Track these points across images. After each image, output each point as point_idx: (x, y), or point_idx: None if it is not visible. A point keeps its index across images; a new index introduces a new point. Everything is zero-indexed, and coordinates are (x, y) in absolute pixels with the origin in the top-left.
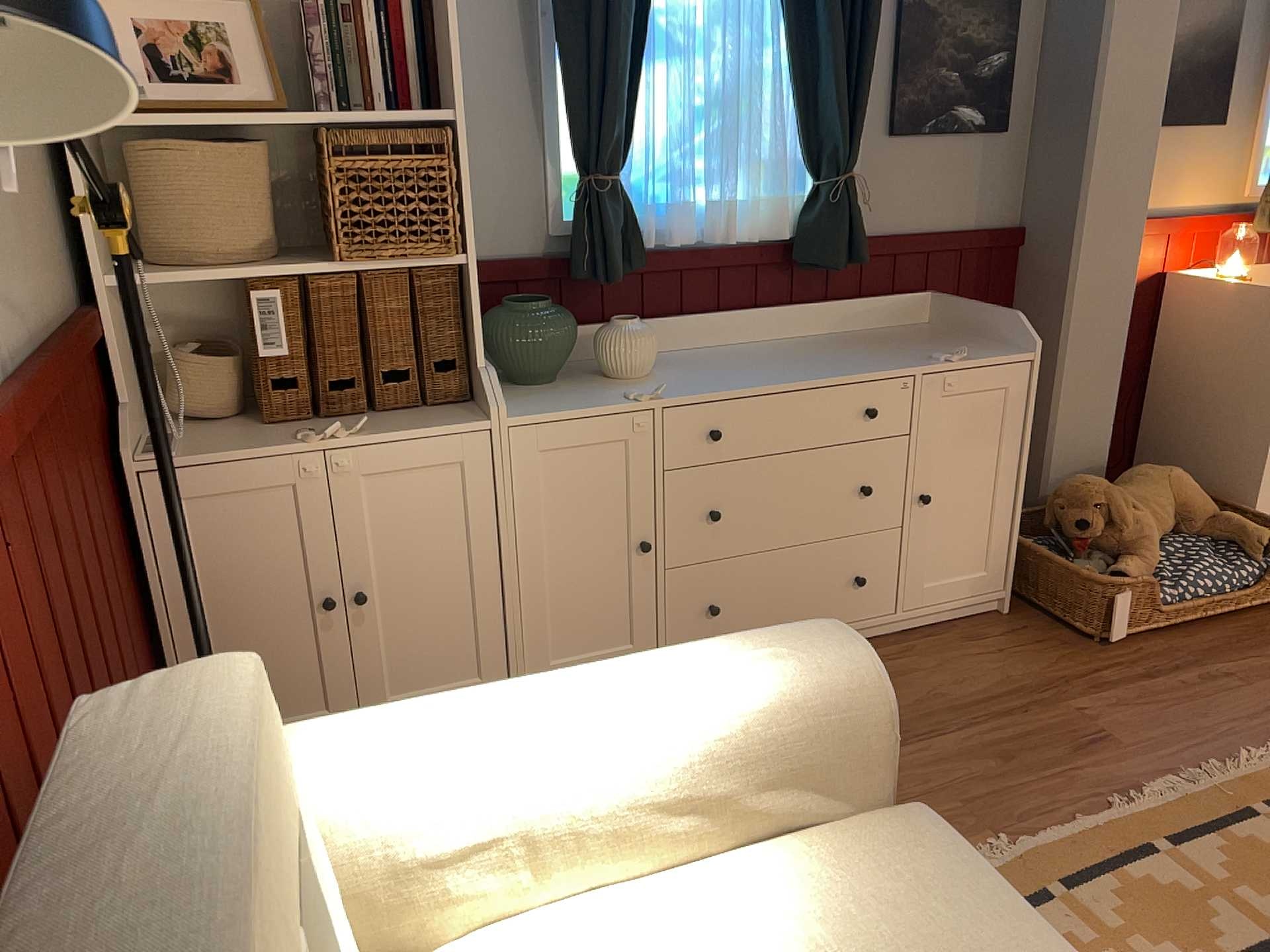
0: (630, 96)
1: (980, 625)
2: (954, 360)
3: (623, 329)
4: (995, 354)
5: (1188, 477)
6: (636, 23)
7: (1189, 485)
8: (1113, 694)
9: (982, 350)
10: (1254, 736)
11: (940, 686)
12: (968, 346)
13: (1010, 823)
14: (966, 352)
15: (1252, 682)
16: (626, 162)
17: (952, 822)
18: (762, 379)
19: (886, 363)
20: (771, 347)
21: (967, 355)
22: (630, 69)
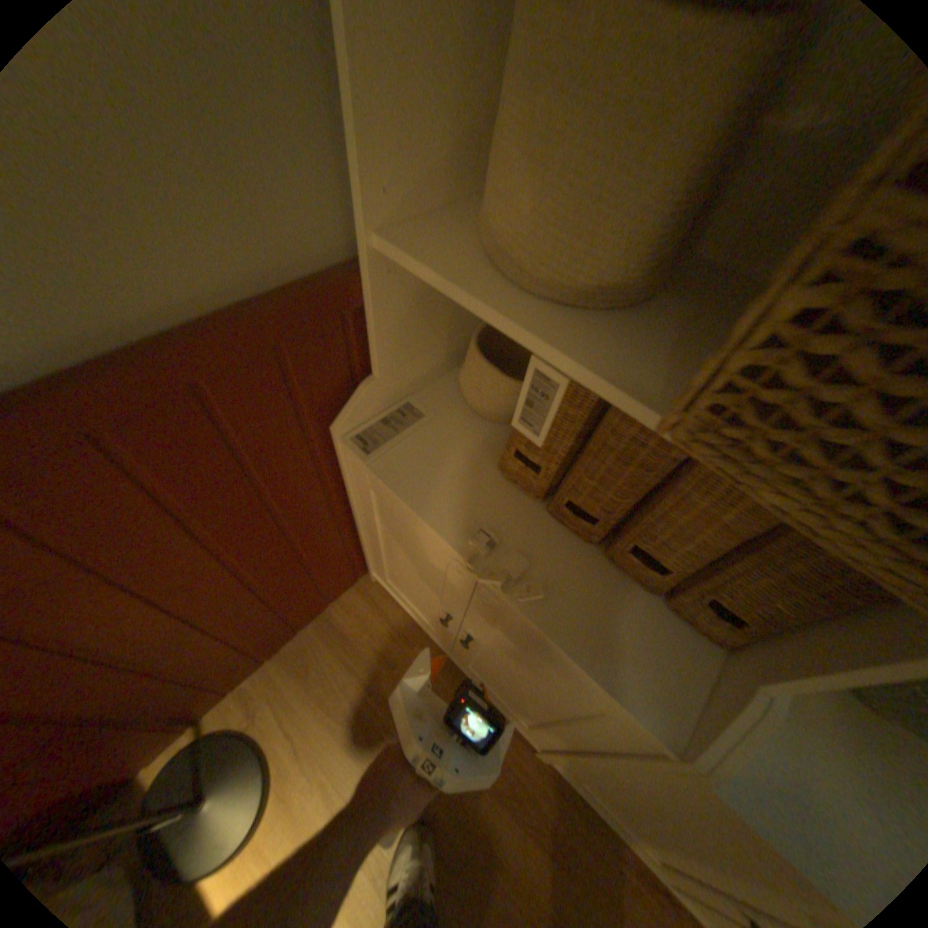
0: None
1: None
2: None
3: None
4: None
5: None
6: None
7: None
8: None
9: None
10: None
11: None
12: None
13: None
14: None
15: None
16: None
17: None
18: None
19: None
20: None
21: None
22: None
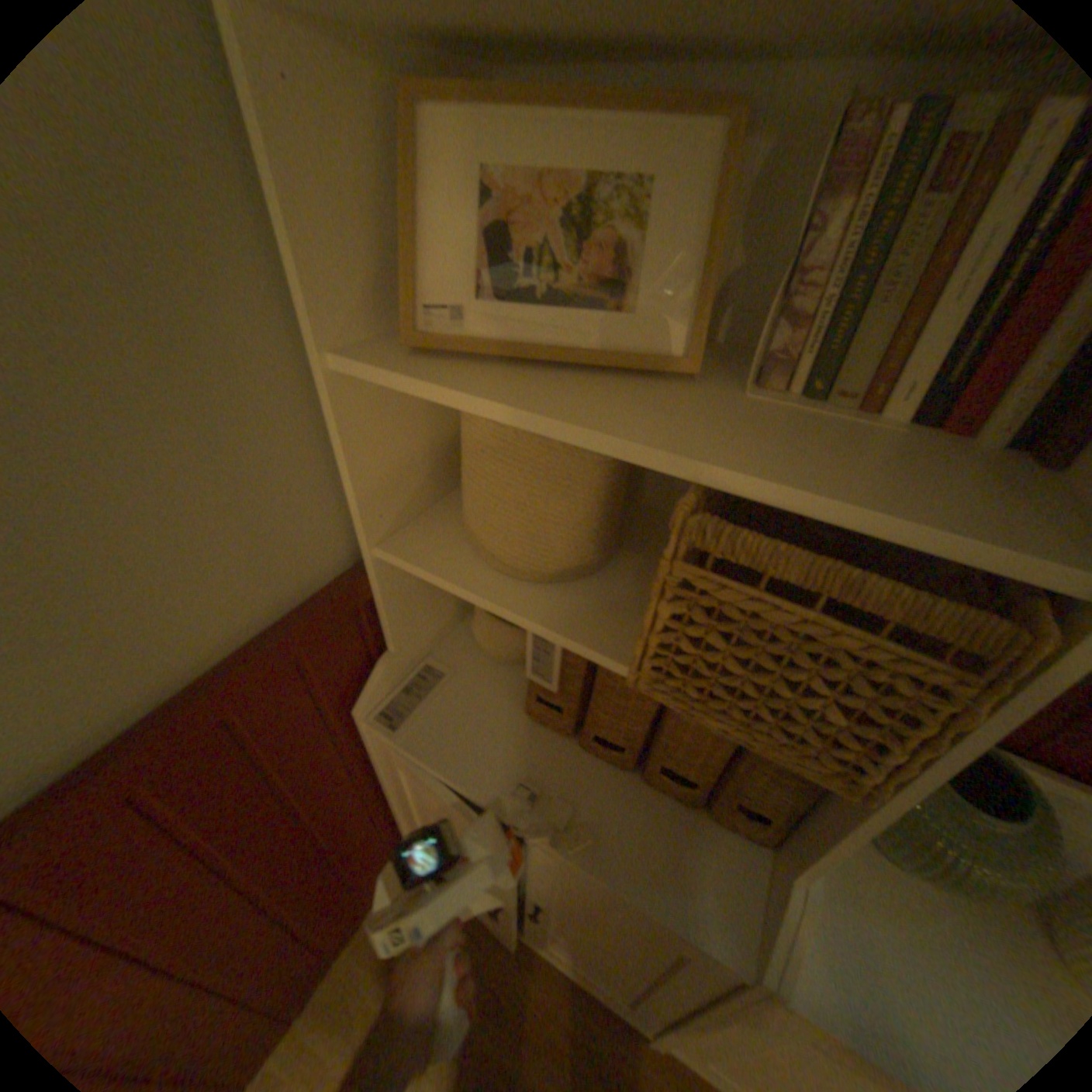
0: None
1: None
2: None
3: None
4: None
5: None
6: None
7: None
8: None
9: None
10: None
11: None
12: None
13: None
14: None
15: None
16: None
17: None
18: None
19: None
20: None
21: None
22: None
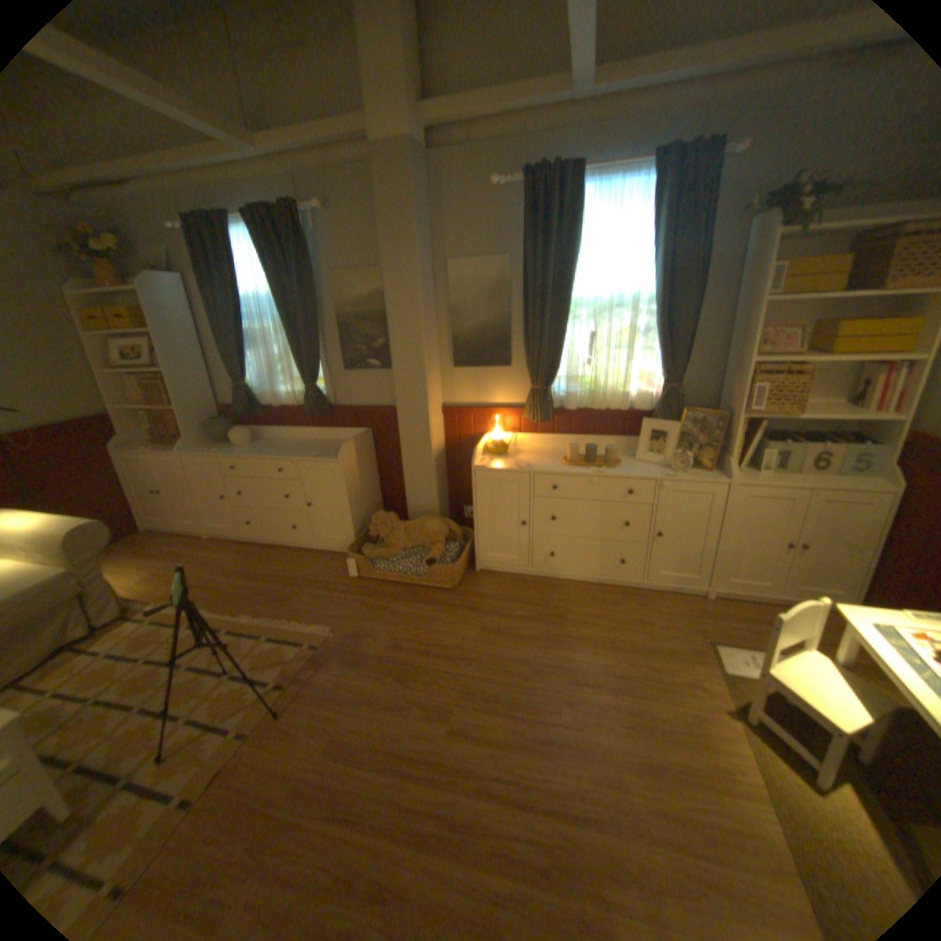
0: (238, 360)
1: (344, 557)
2: (311, 457)
3: (231, 431)
4: (331, 458)
5: (438, 524)
6: (234, 338)
7: (432, 527)
8: (320, 592)
9: (335, 455)
10: (320, 622)
11: (291, 569)
12: (338, 453)
13: (218, 610)
14: (314, 455)
15: (364, 608)
16: (250, 378)
17: (210, 603)
18: (254, 454)
19: (296, 454)
20: (303, 442)
21: (312, 456)
22: (232, 353)
